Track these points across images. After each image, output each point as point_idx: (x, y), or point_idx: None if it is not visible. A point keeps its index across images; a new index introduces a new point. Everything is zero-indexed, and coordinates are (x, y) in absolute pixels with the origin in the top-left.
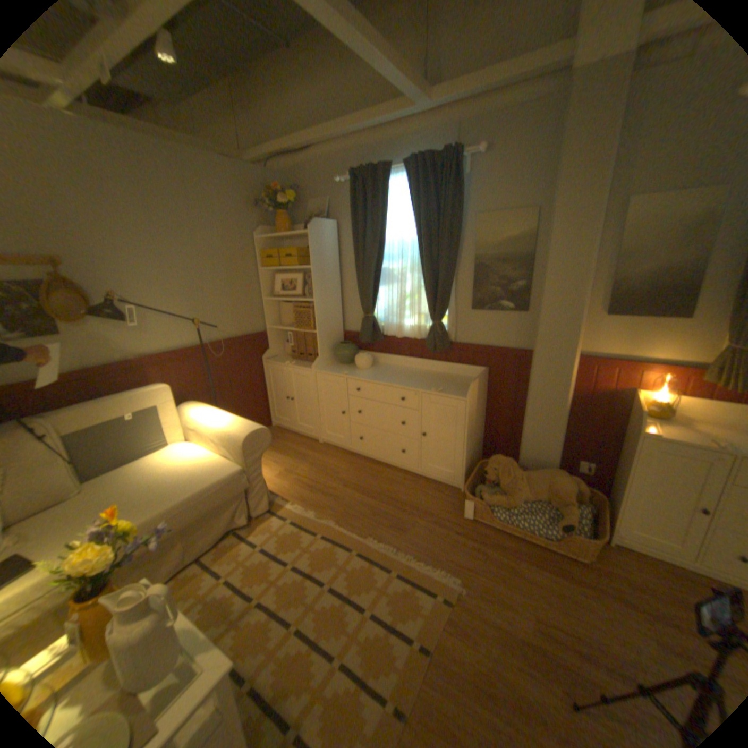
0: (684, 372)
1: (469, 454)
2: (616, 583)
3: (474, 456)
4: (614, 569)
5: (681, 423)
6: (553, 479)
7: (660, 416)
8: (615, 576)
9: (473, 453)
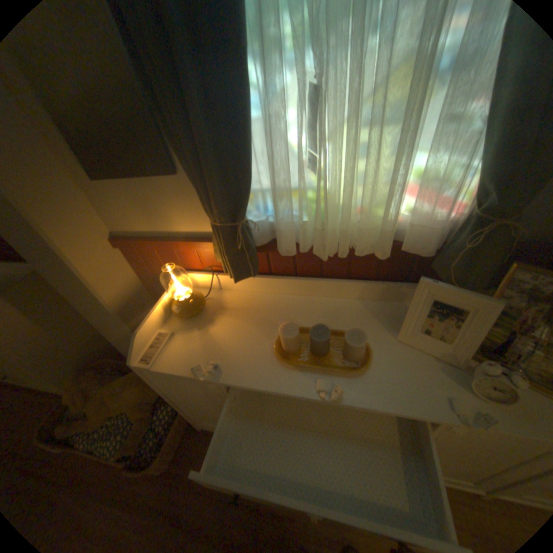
0: (207, 248)
1: (64, 368)
2: (179, 490)
3: (92, 355)
4: (188, 465)
5: (207, 318)
6: (124, 392)
7: (180, 318)
8: (184, 477)
9: (82, 358)
